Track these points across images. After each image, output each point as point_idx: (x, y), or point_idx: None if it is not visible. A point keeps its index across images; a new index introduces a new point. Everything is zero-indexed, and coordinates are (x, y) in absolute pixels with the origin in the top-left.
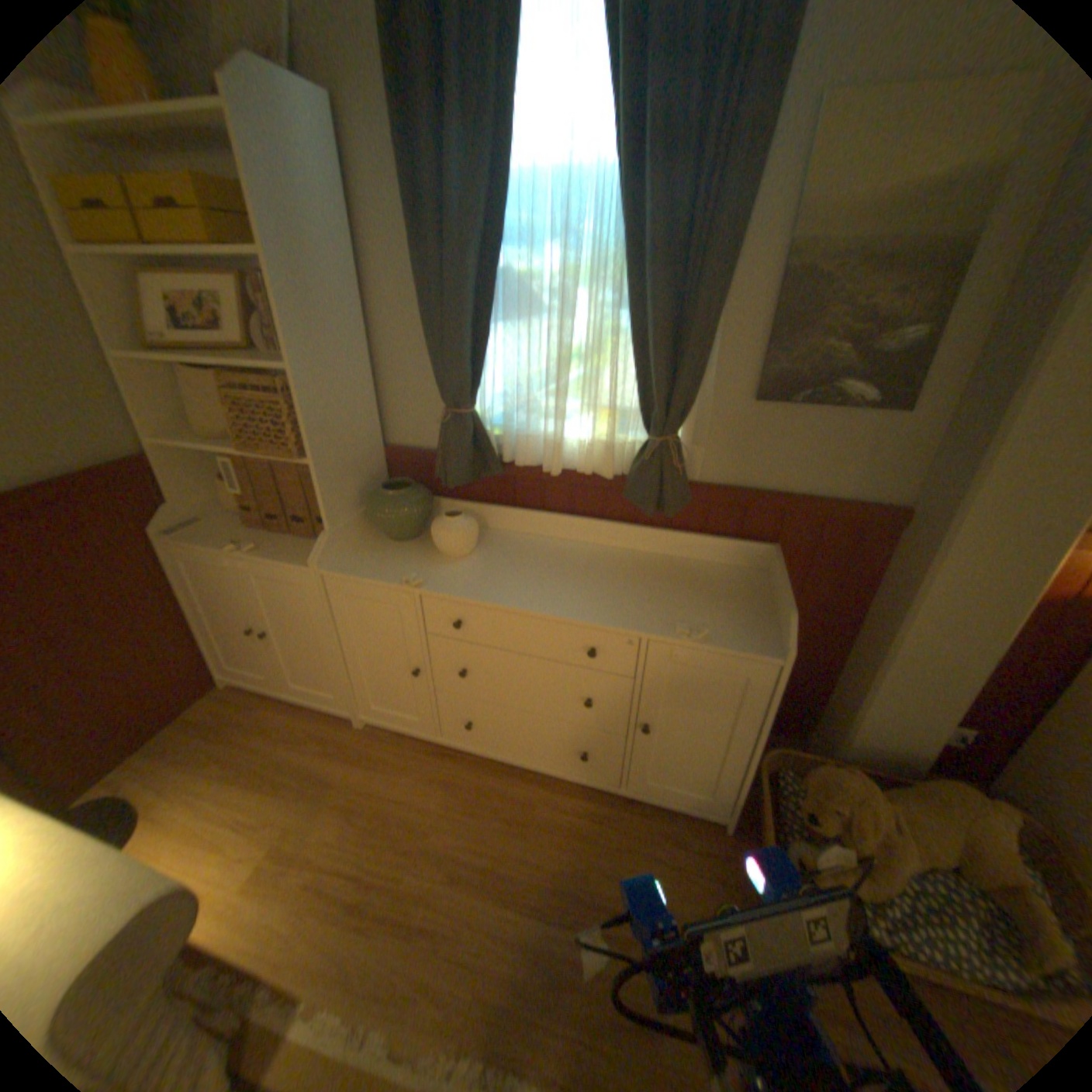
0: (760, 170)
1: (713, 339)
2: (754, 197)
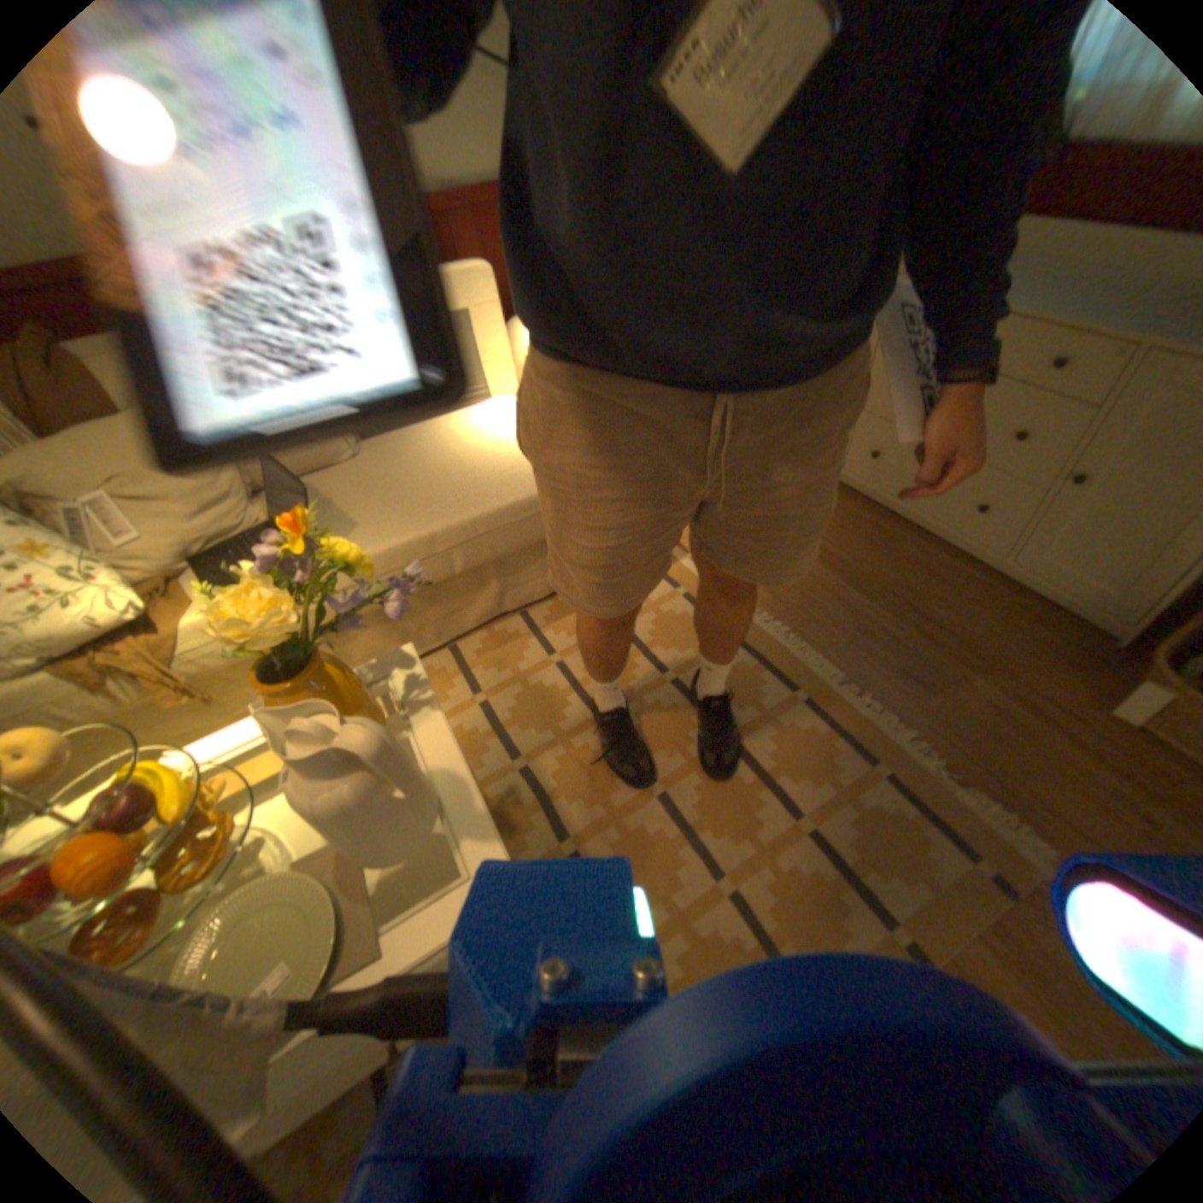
0: None
1: None
2: None
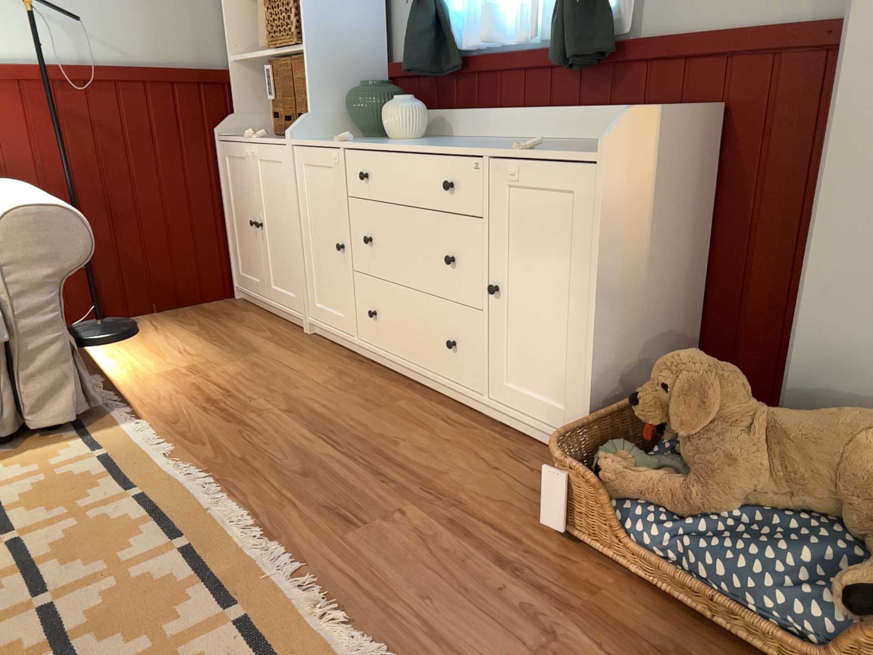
0: None
1: None
2: None
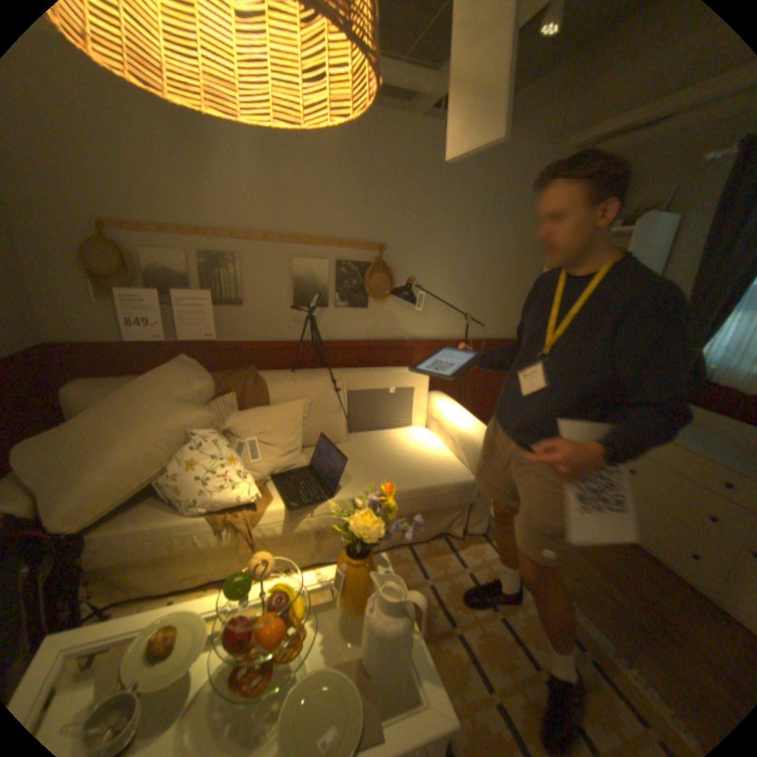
0: None
1: None
2: None
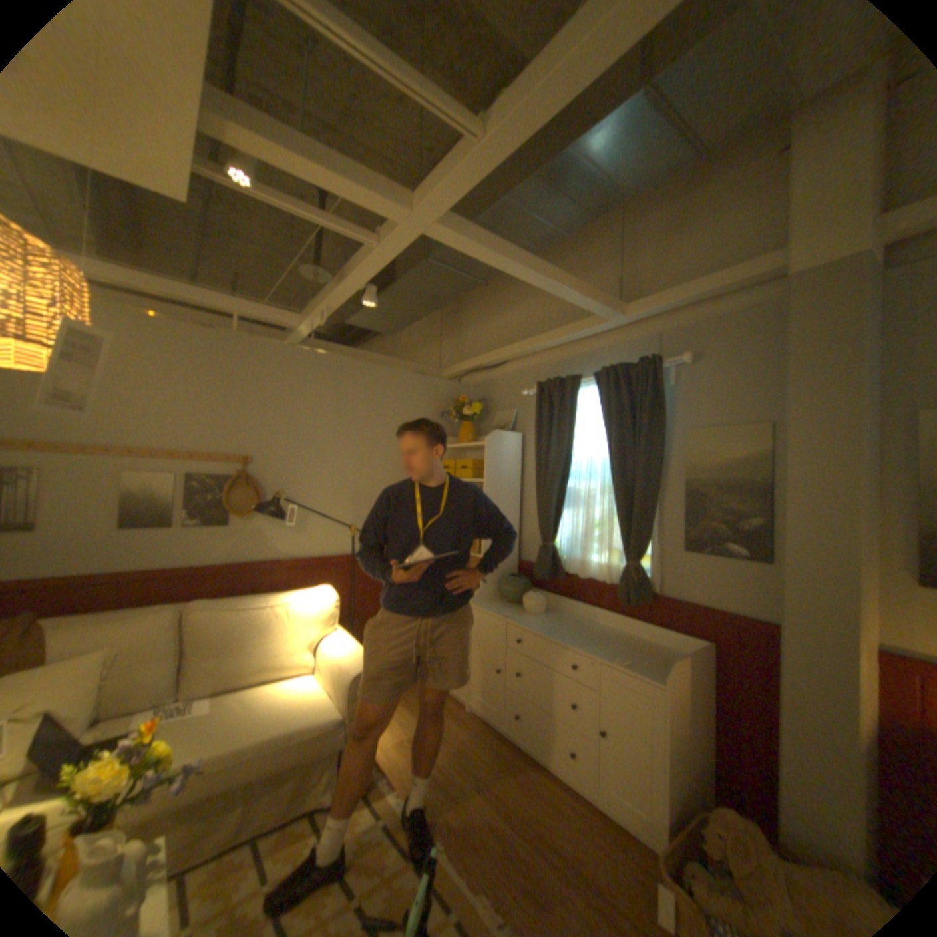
0: (658, 455)
1: (650, 519)
2: (658, 464)
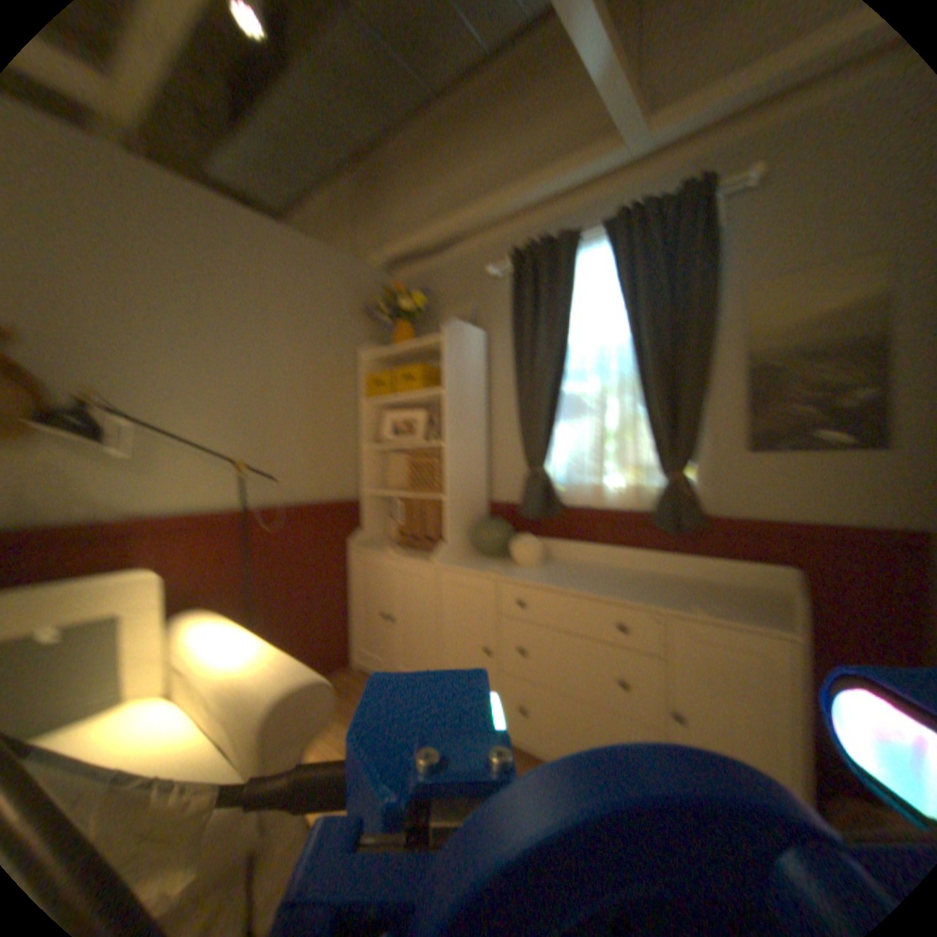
0: (714, 321)
1: (704, 412)
2: (714, 334)
